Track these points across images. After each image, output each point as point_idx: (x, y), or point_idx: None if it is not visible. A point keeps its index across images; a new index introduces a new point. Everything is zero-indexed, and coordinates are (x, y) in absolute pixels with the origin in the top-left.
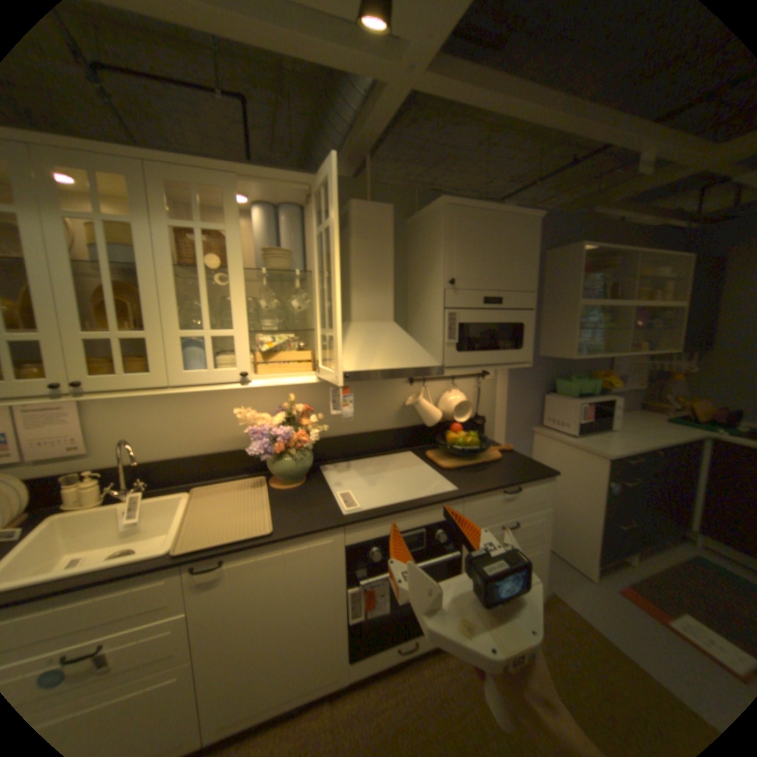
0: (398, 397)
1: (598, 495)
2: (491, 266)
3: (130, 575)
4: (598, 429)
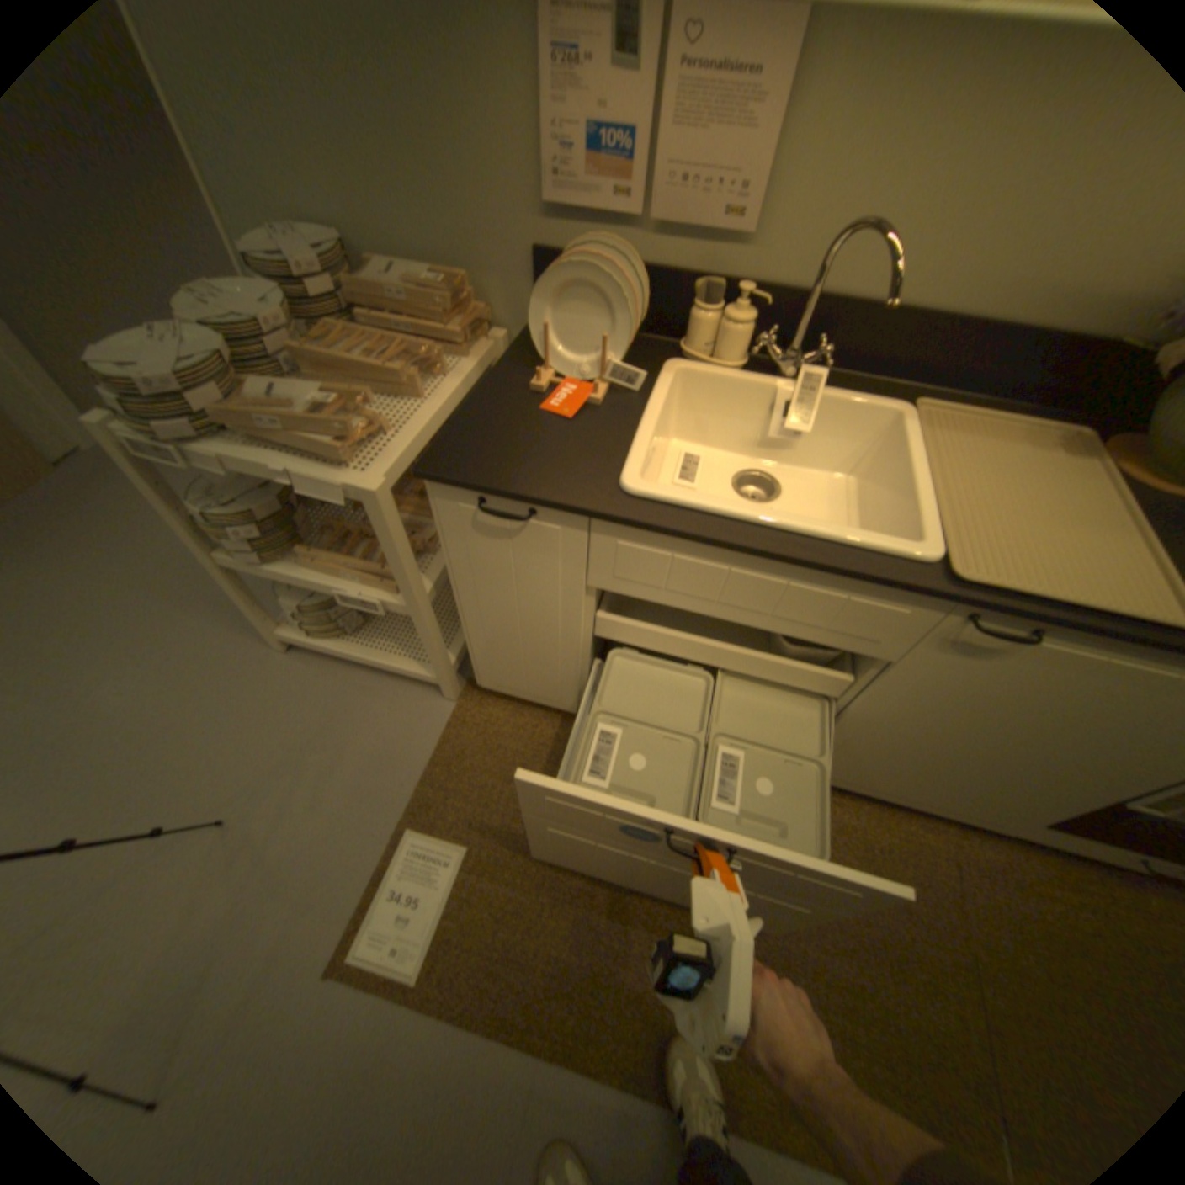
0: None
1: None
2: None
3: (873, 578)
4: None
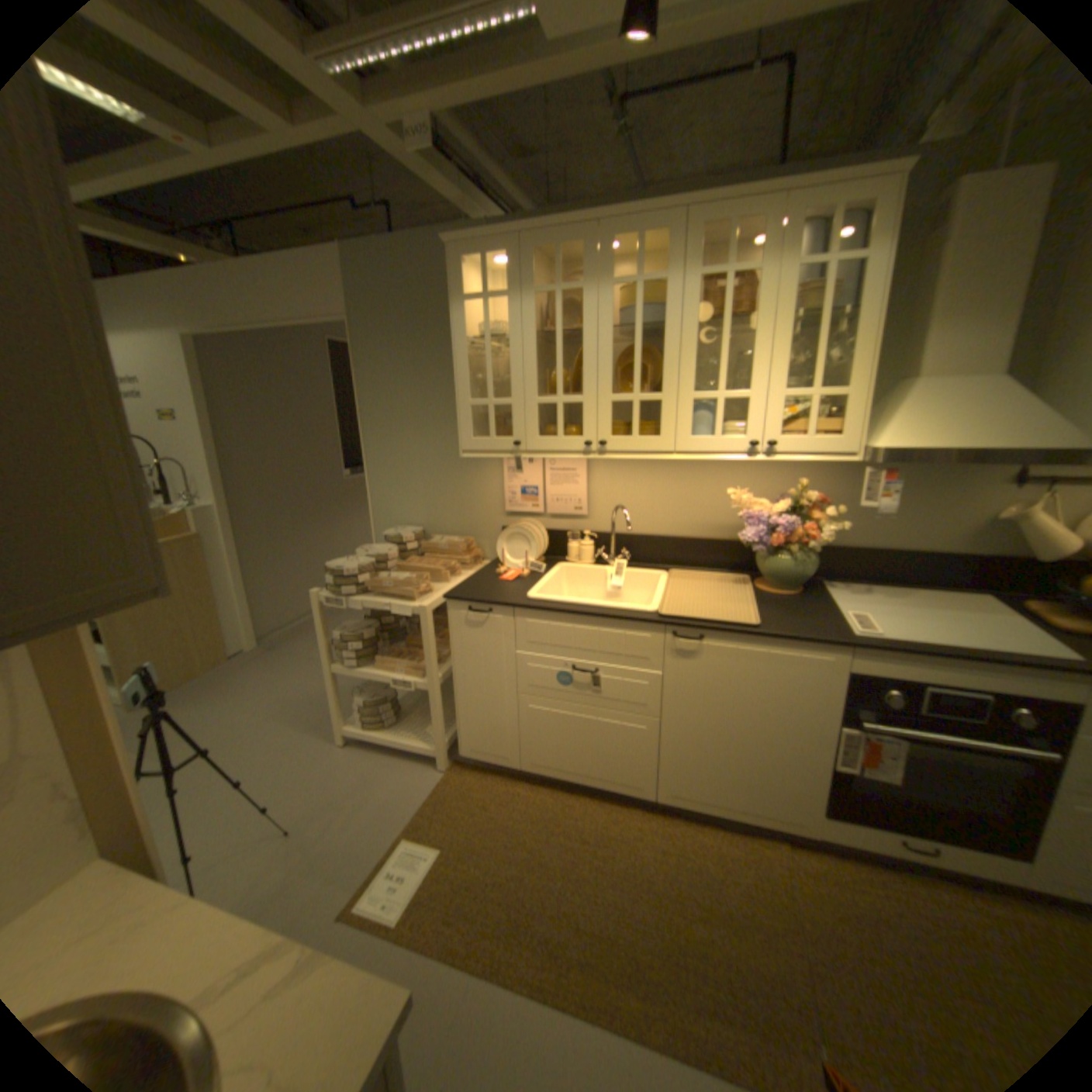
0: (984, 504)
1: None
2: None
3: (626, 618)
4: None
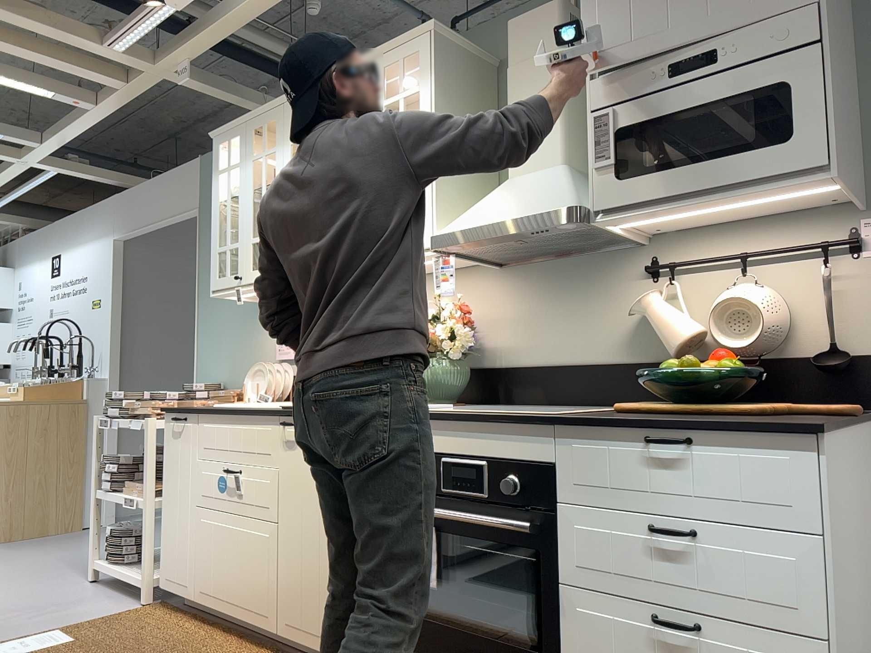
0: (628, 303)
1: None
2: (675, 6)
3: (254, 411)
4: None
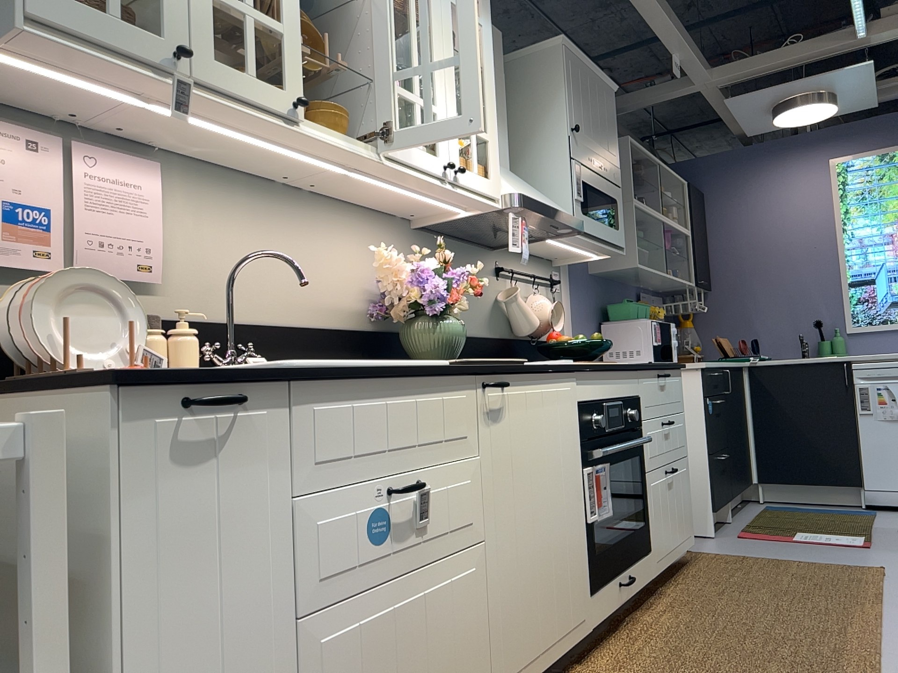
0: (489, 292)
1: (695, 419)
2: (594, 126)
3: (445, 369)
4: (665, 356)
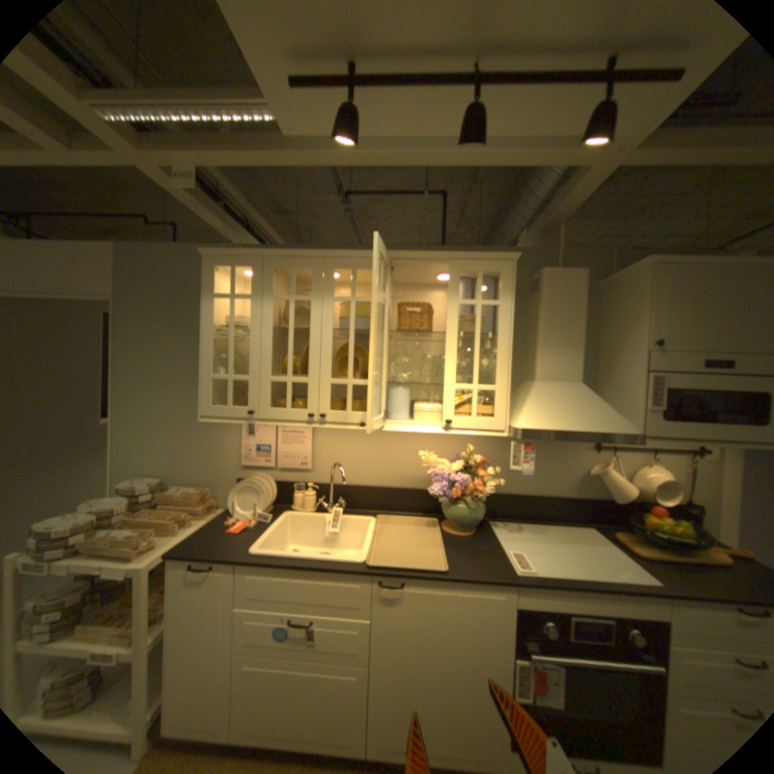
0: (580, 464)
1: None
2: (715, 324)
3: (338, 571)
4: None
